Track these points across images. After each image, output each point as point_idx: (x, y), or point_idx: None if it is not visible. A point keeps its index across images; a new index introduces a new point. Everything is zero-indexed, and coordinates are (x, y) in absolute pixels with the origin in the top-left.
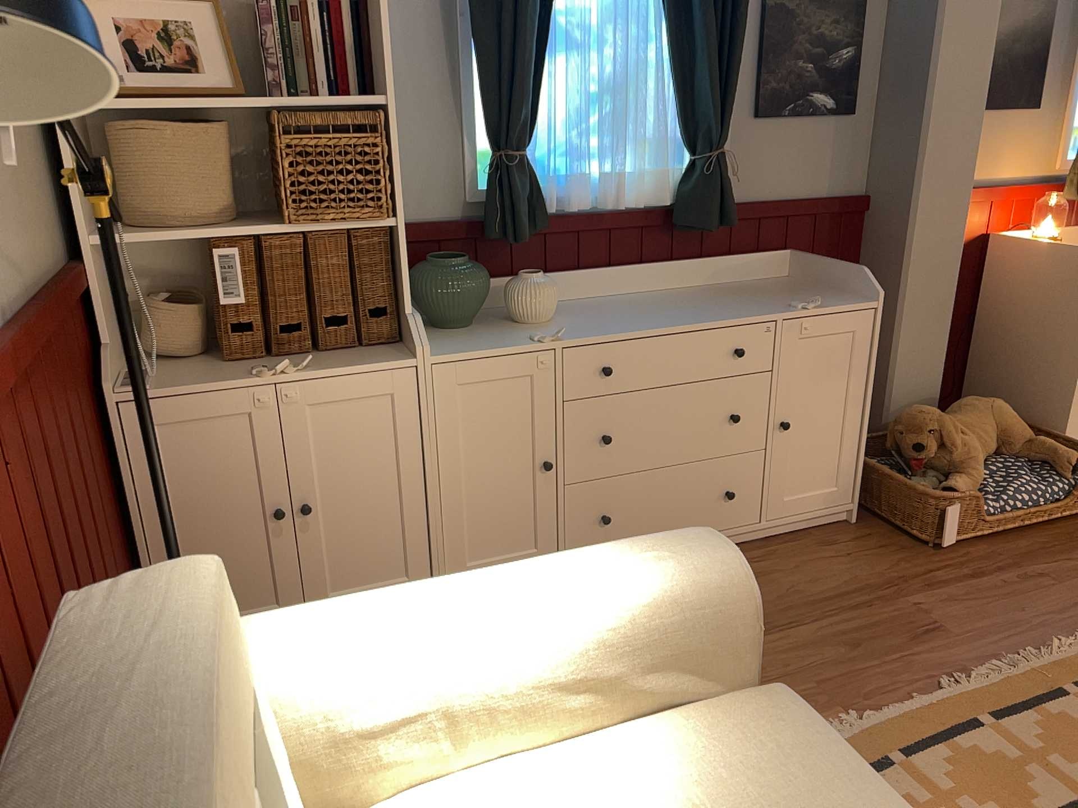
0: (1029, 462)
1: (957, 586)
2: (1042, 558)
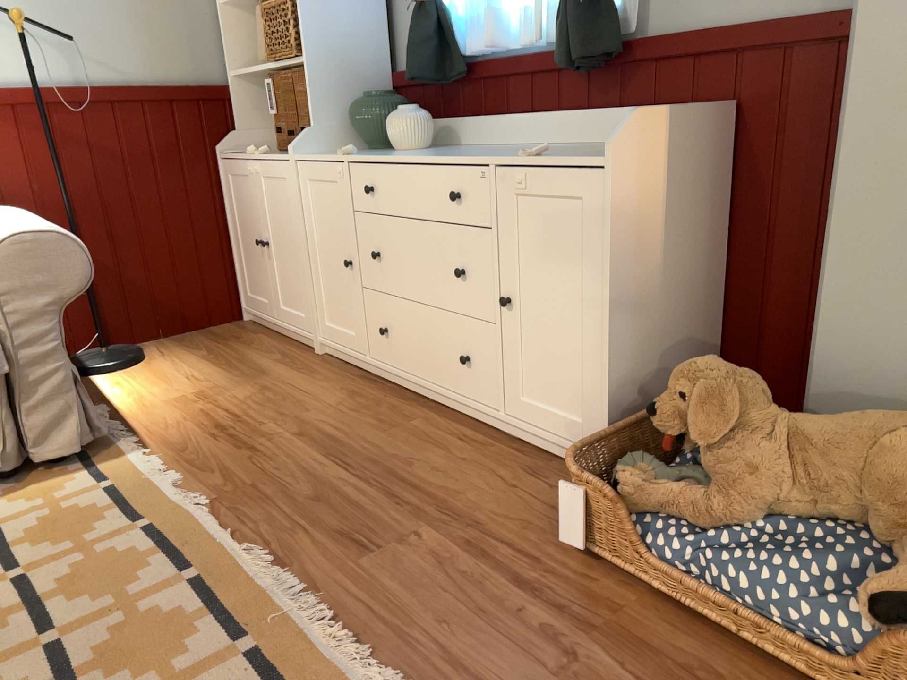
0: (875, 566)
1: (482, 566)
2: (635, 663)
